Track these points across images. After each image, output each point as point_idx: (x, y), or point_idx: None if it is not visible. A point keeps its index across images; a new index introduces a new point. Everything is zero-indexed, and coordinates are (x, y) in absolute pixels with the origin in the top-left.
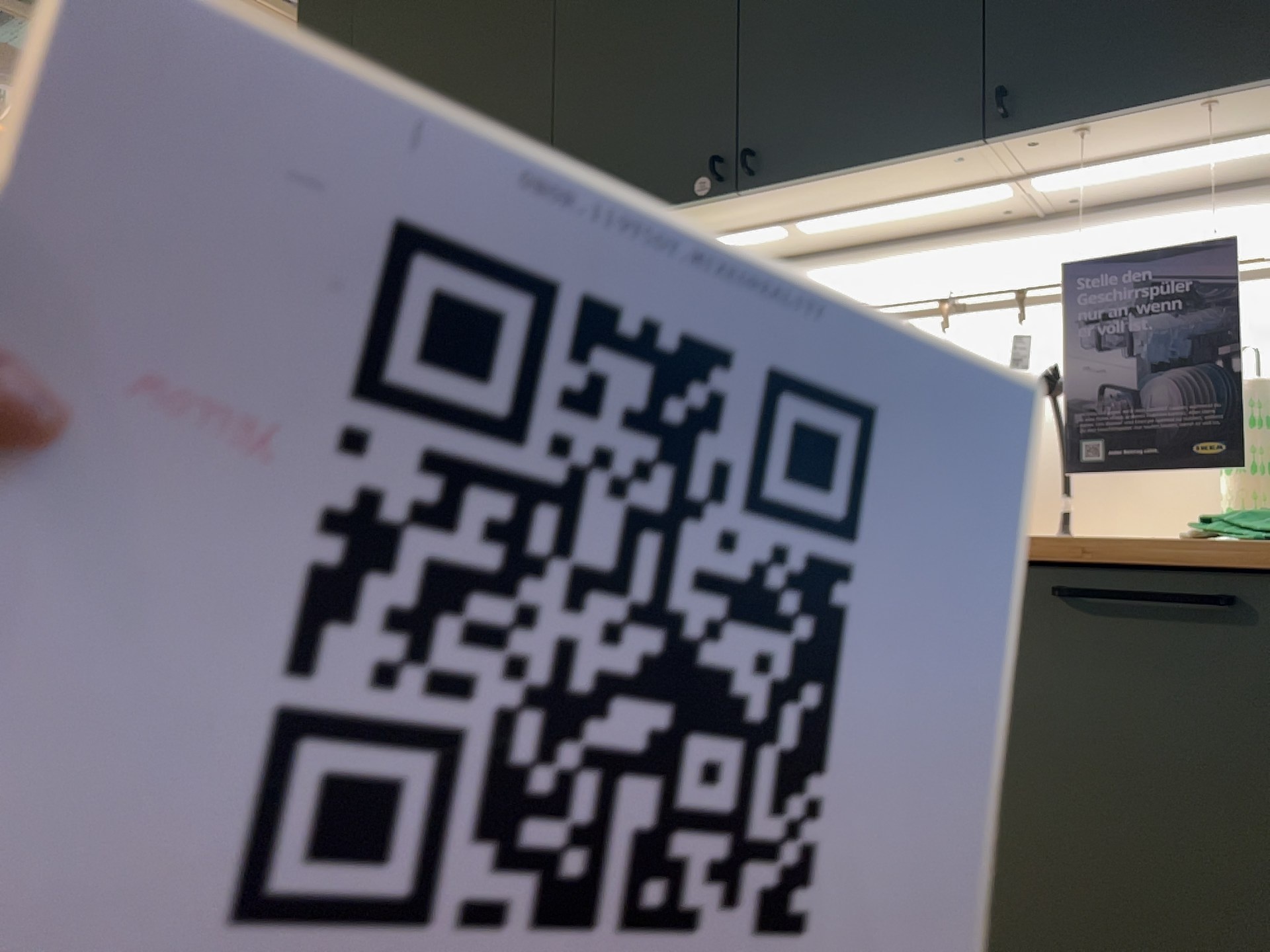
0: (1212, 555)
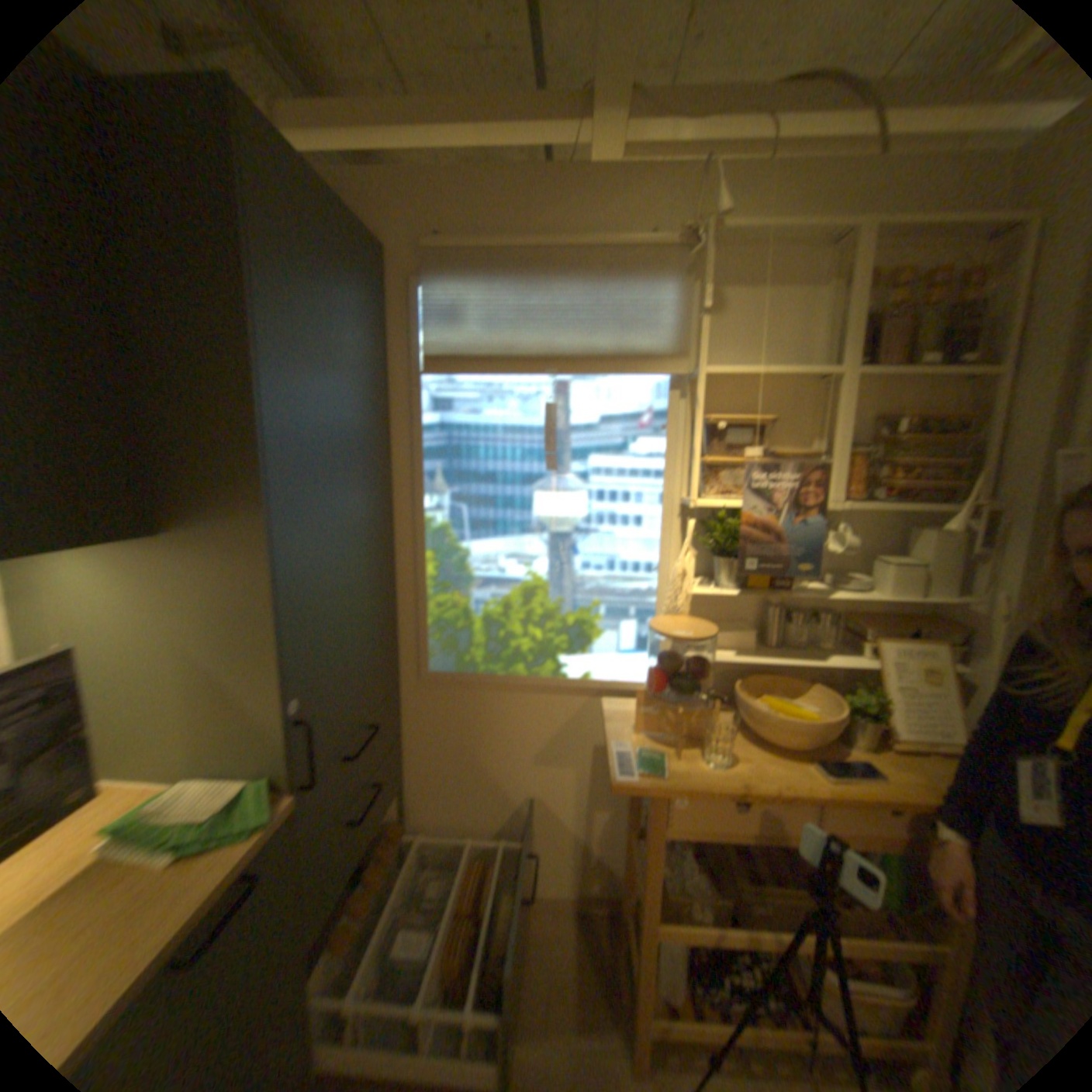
0: (239, 870)
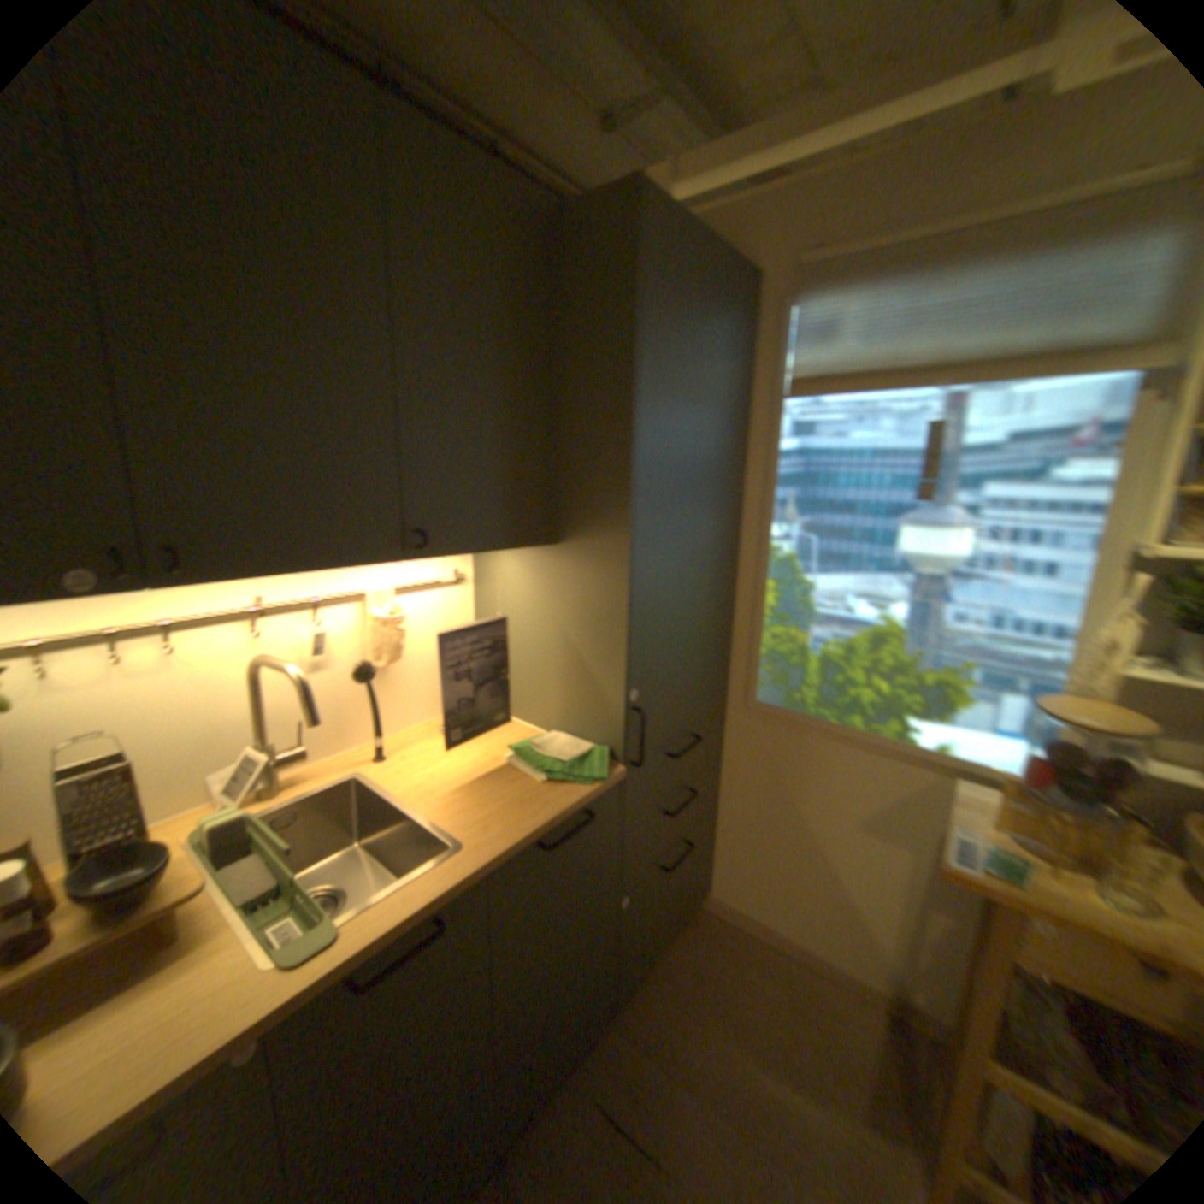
0: (587, 802)
